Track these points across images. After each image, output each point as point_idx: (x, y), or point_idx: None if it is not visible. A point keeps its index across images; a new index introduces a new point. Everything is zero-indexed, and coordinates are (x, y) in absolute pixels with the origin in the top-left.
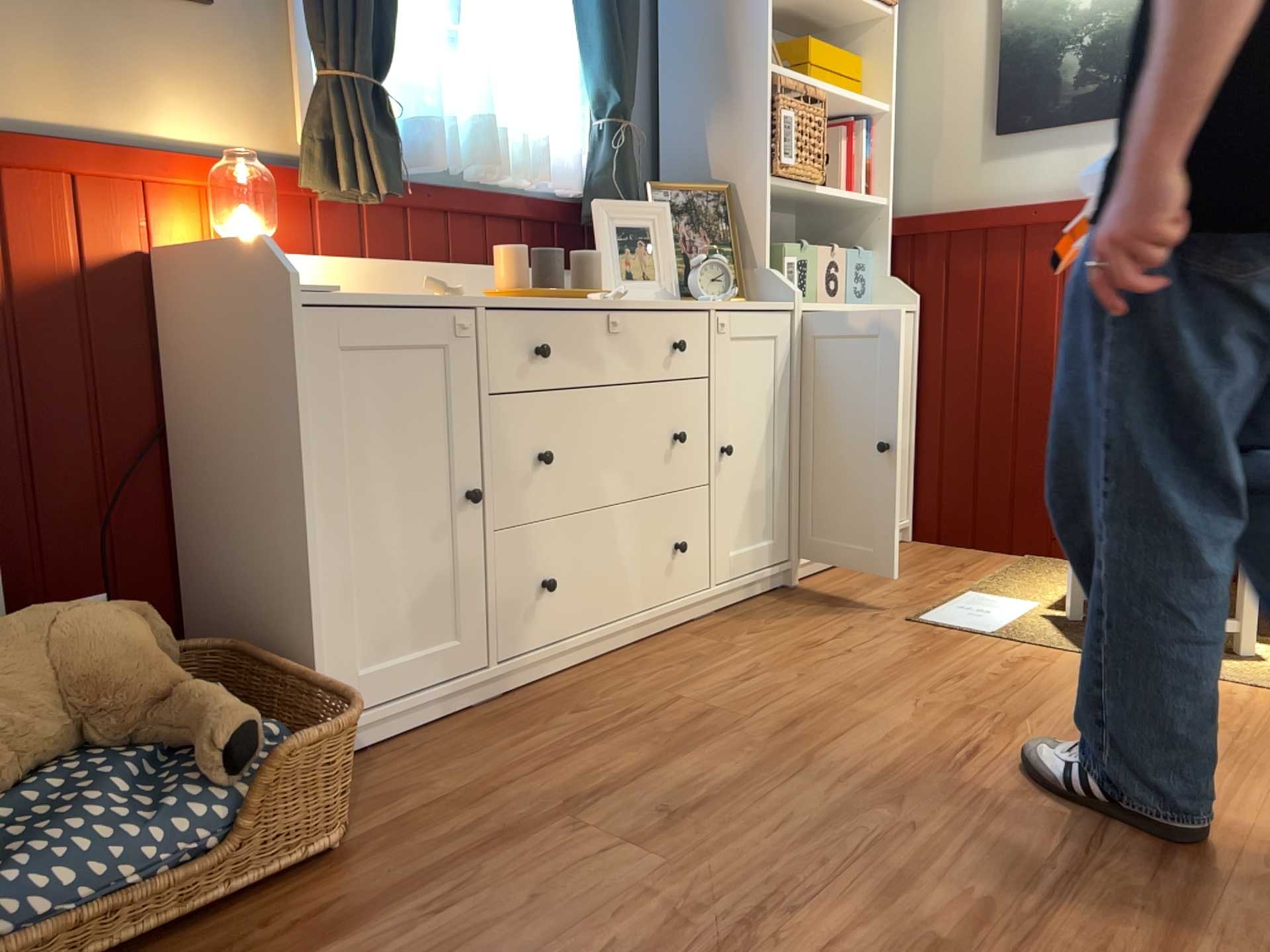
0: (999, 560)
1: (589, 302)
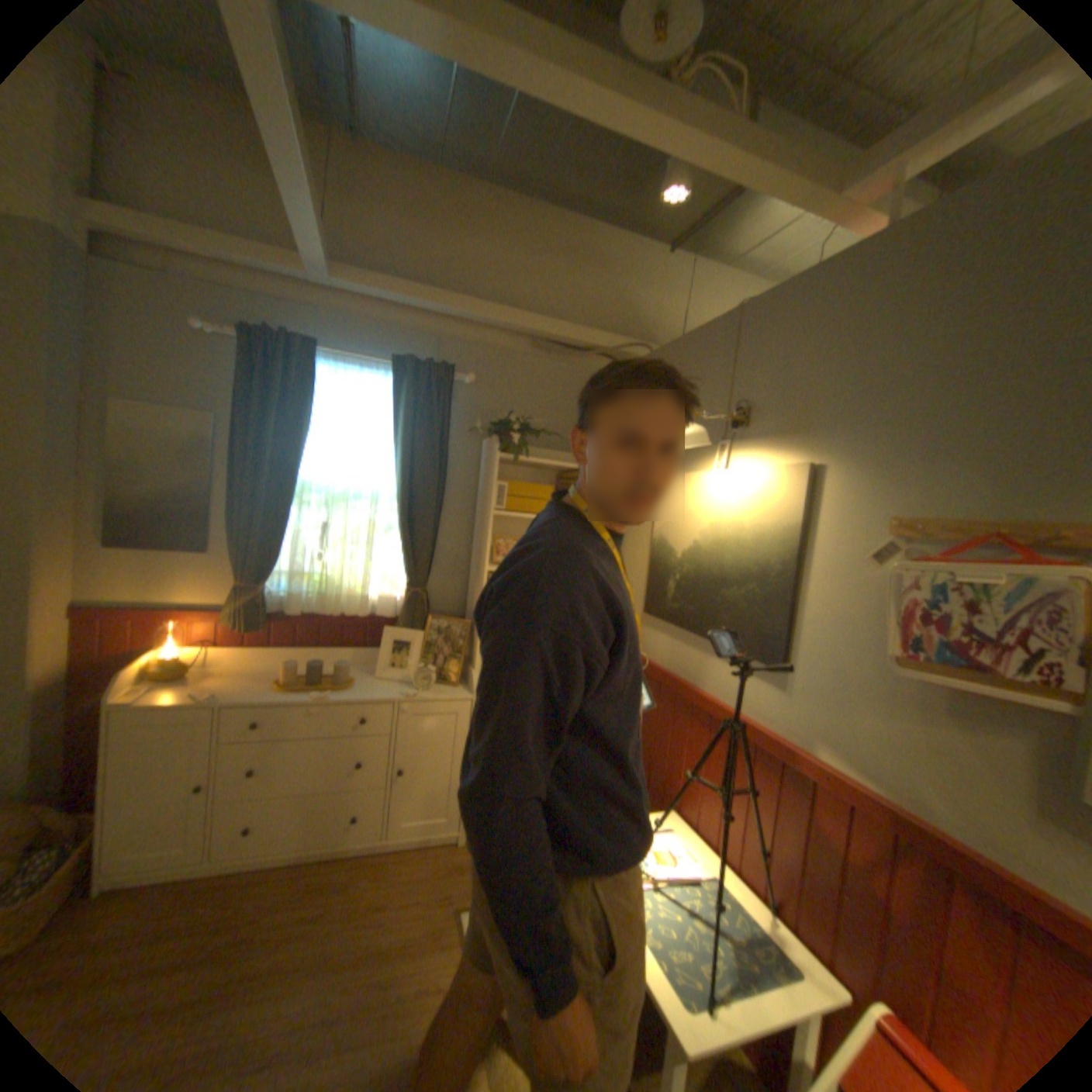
0: None
1: (301, 702)
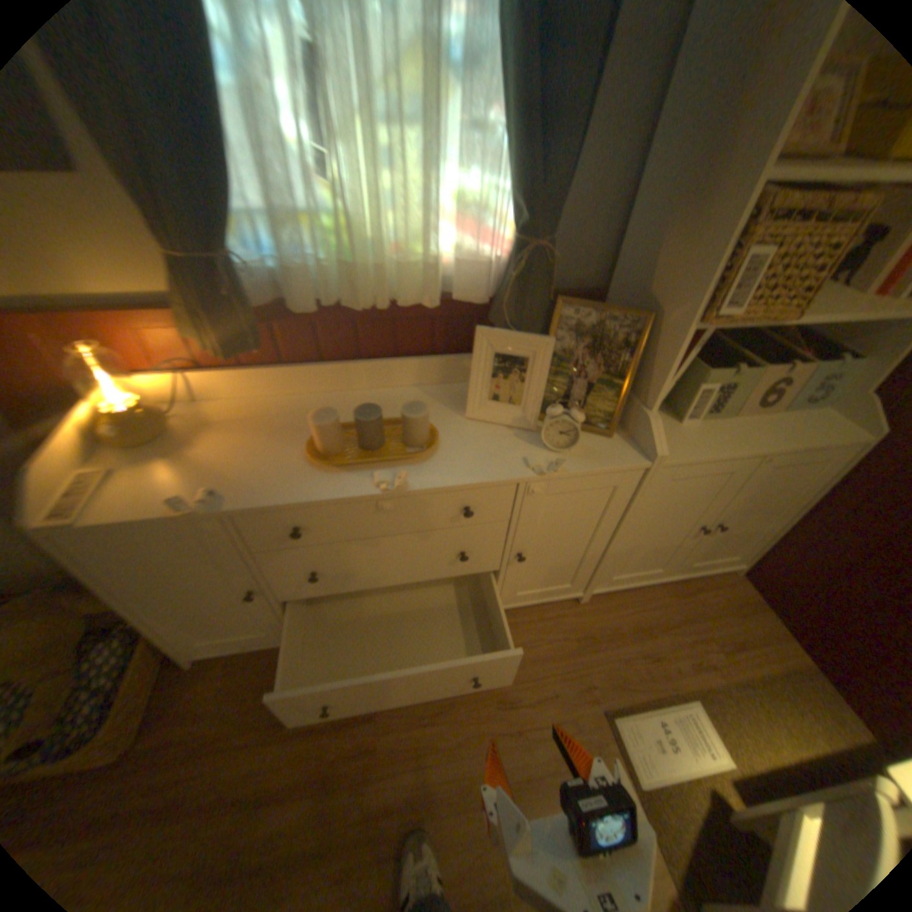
0: (785, 659)
1: (361, 491)
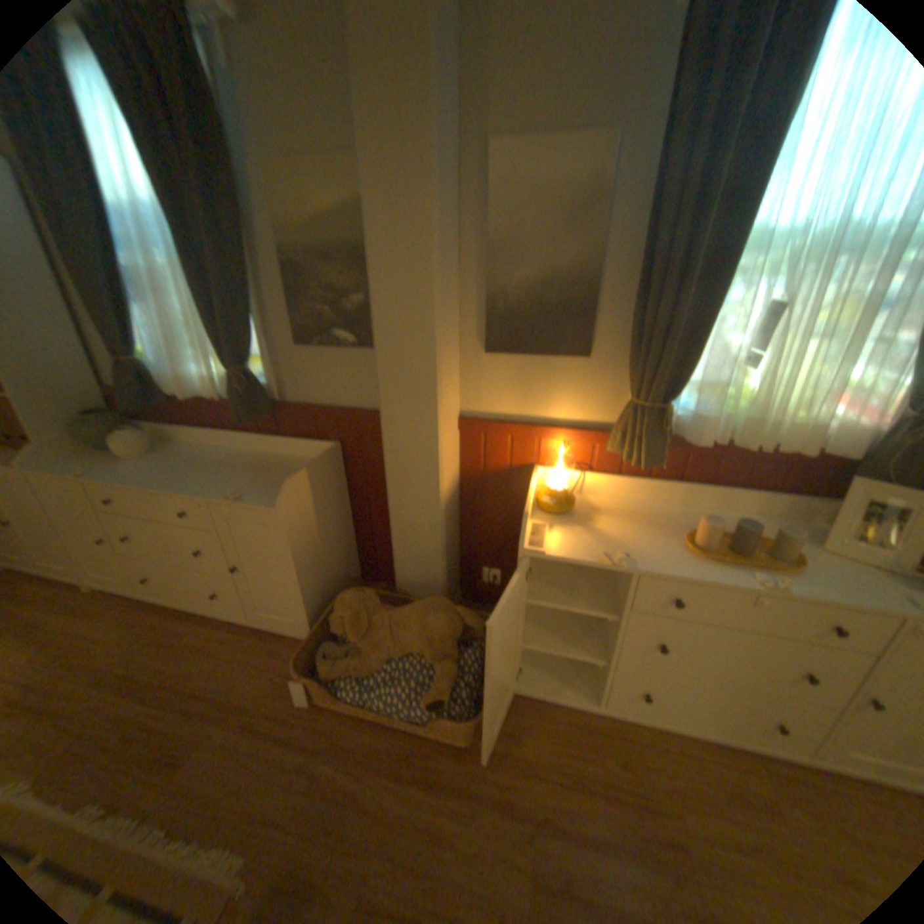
0: None
1: (746, 584)
